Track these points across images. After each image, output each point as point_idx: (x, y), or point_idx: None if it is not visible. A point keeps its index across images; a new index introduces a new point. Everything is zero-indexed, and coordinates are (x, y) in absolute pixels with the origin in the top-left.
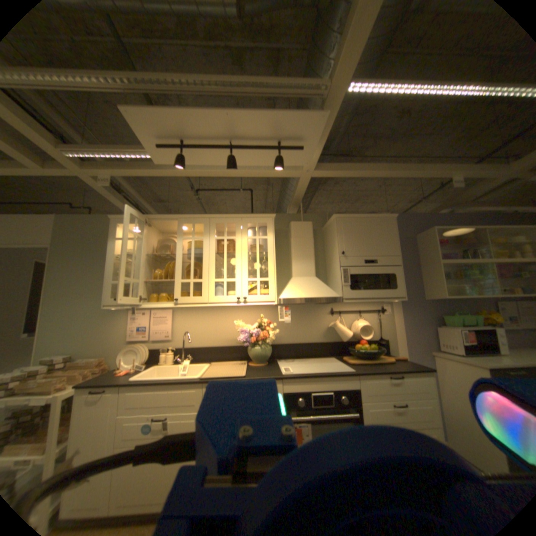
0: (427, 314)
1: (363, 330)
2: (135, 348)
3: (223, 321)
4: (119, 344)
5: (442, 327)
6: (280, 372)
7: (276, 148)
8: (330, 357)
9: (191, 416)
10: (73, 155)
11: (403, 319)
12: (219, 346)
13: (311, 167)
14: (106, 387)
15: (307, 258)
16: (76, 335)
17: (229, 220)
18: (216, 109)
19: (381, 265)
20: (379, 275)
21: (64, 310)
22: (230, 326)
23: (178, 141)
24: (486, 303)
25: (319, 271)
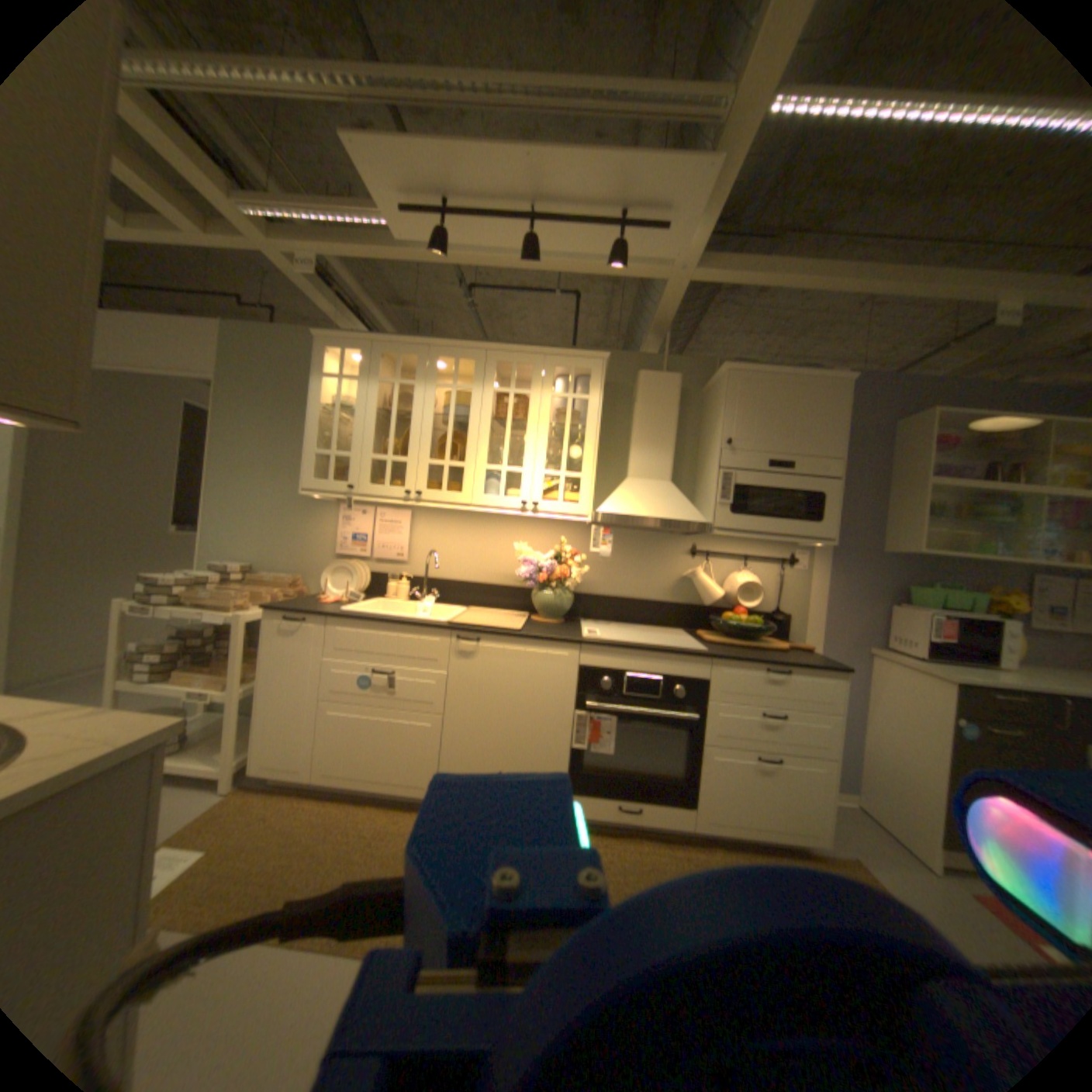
0: (881, 579)
1: (744, 591)
2: (350, 565)
3: (495, 542)
4: (324, 558)
5: (905, 607)
6: (579, 635)
7: (617, 224)
8: (675, 628)
9: (430, 676)
10: (257, 213)
11: (829, 583)
12: (485, 584)
13: (691, 261)
14: (308, 614)
15: (662, 446)
16: (259, 535)
17: (522, 357)
18: (509, 144)
19: (801, 475)
20: (796, 494)
21: (240, 492)
22: (507, 553)
23: (439, 200)
24: (1012, 574)
25: (683, 474)
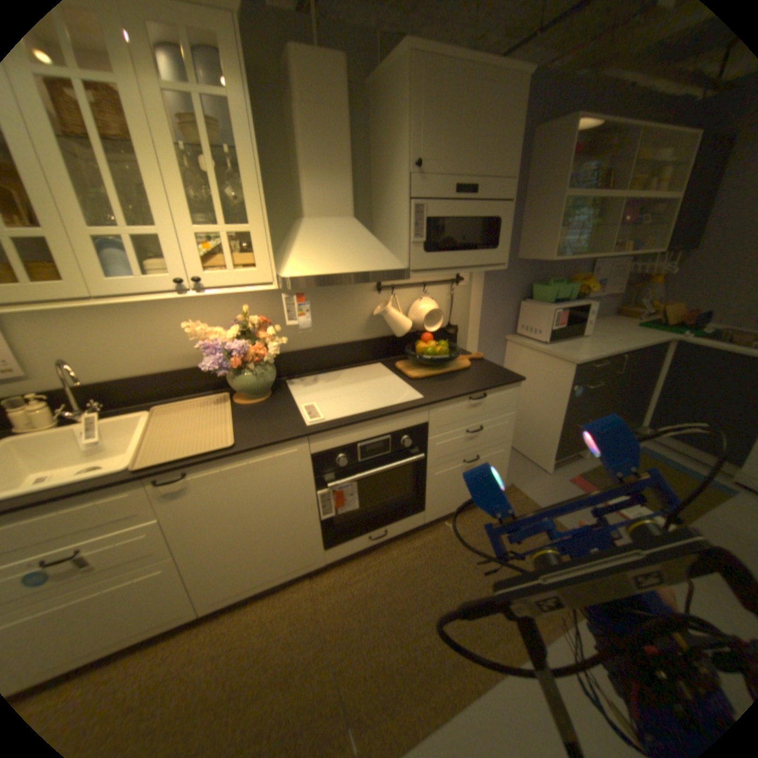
0: (514, 282)
1: (429, 320)
2: None
3: (154, 322)
4: None
5: (526, 300)
6: (301, 421)
7: None
8: (373, 362)
9: (136, 533)
10: None
11: (482, 293)
12: (161, 374)
13: None
14: None
15: (339, 172)
16: None
17: None
18: None
19: (482, 200)
20: (472, 220)
21: None
22: (176, 333)
23: None
24: (584, 262)
25: (360, 203)
